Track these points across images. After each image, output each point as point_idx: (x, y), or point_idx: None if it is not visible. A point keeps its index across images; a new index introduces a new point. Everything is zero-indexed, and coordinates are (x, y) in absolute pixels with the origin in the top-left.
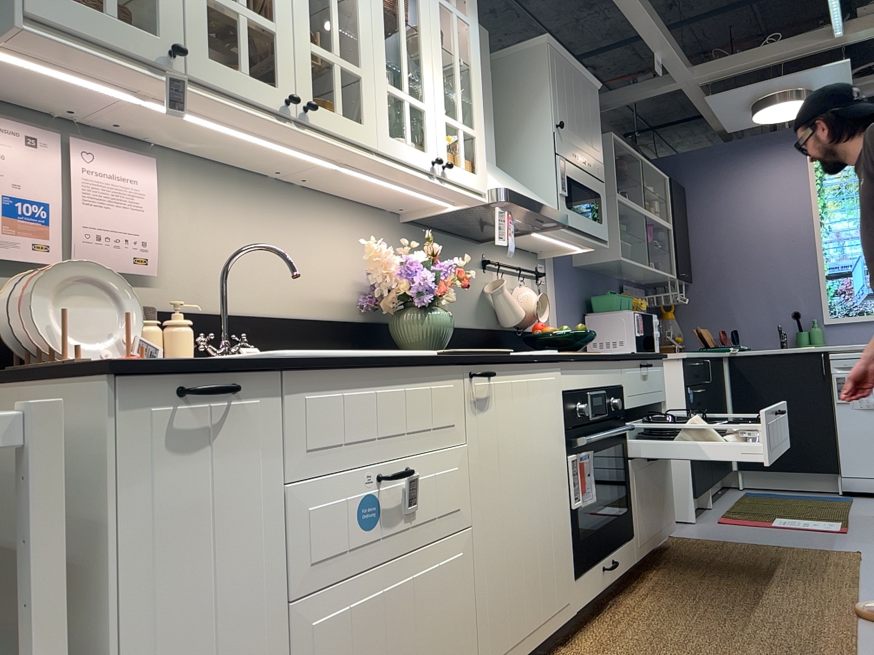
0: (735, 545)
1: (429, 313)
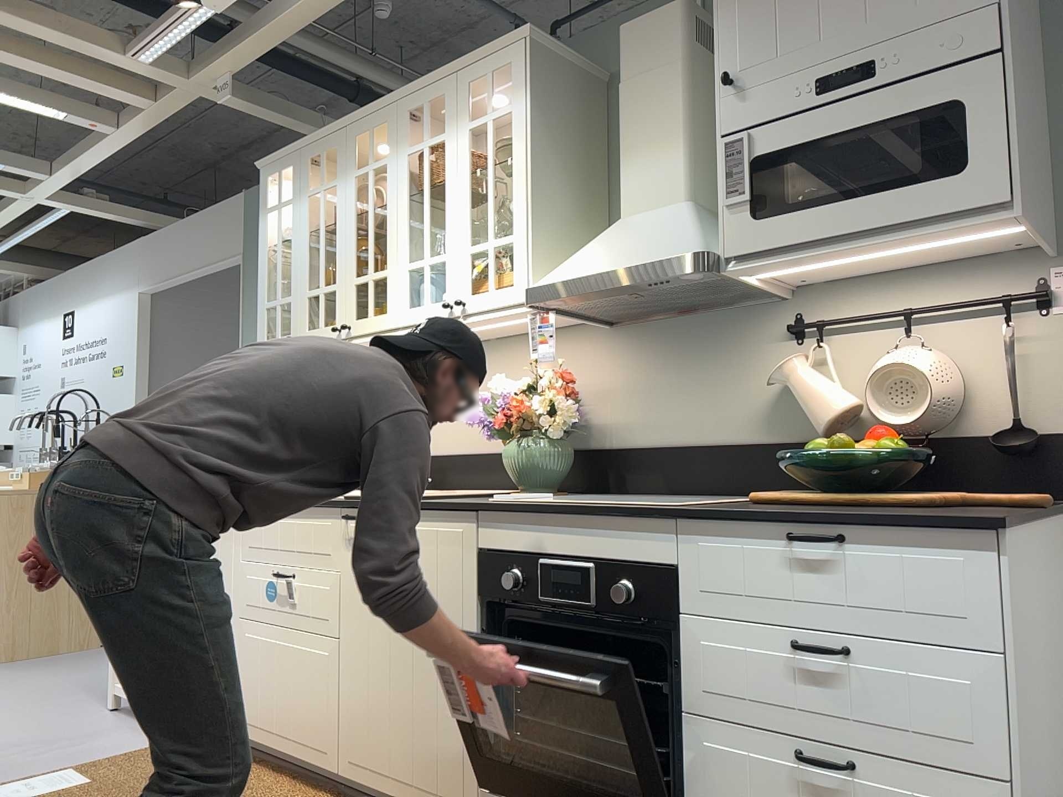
0: None
1: (511, 446)
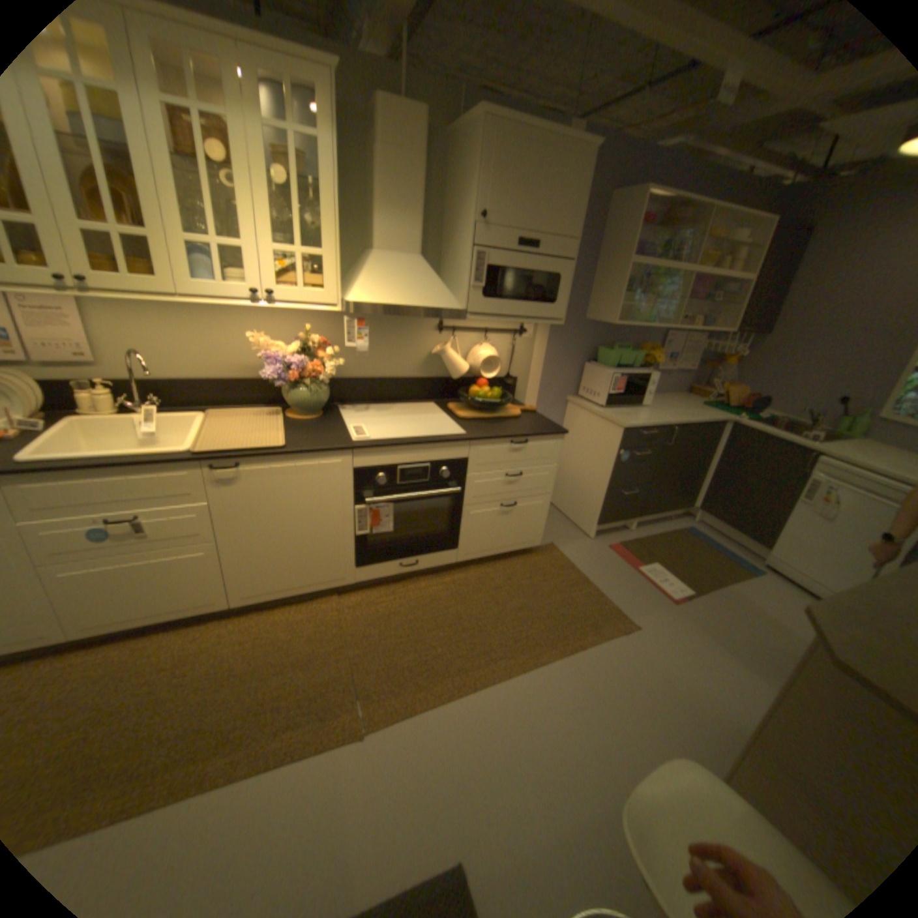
0: (572, 574)
1: (297, 389)
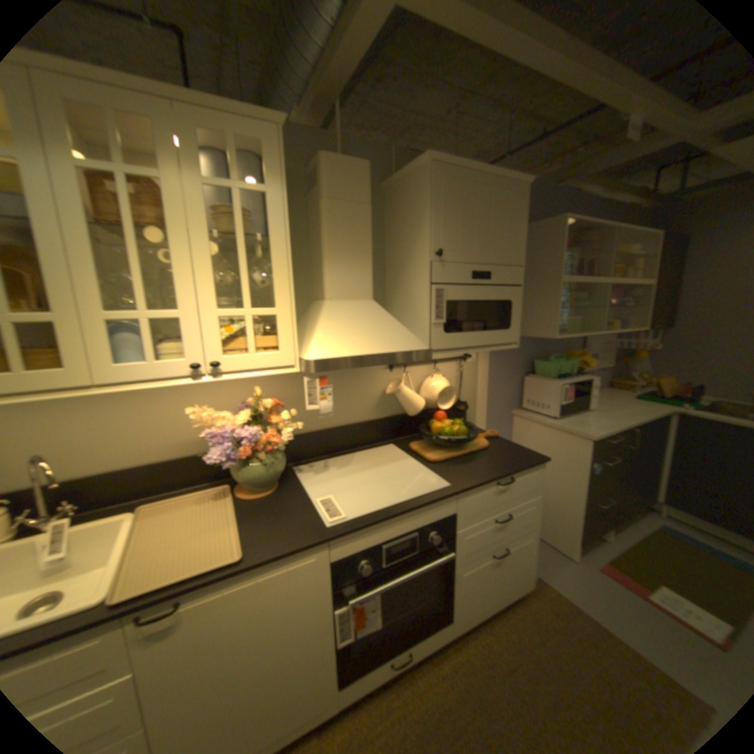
0: (583, 625)
1: (245, 464)
